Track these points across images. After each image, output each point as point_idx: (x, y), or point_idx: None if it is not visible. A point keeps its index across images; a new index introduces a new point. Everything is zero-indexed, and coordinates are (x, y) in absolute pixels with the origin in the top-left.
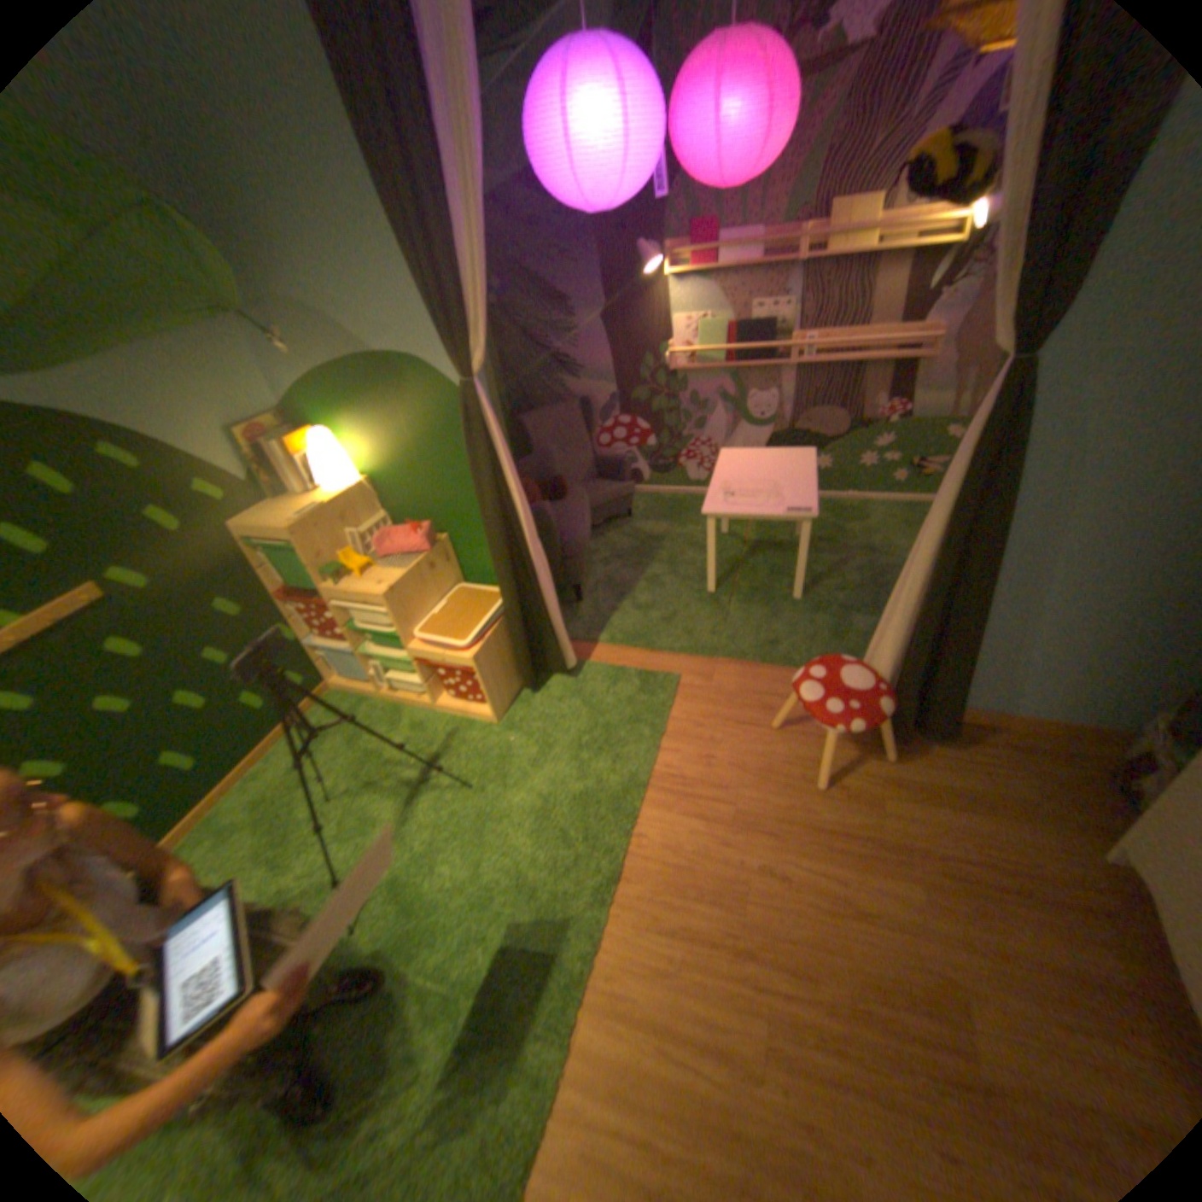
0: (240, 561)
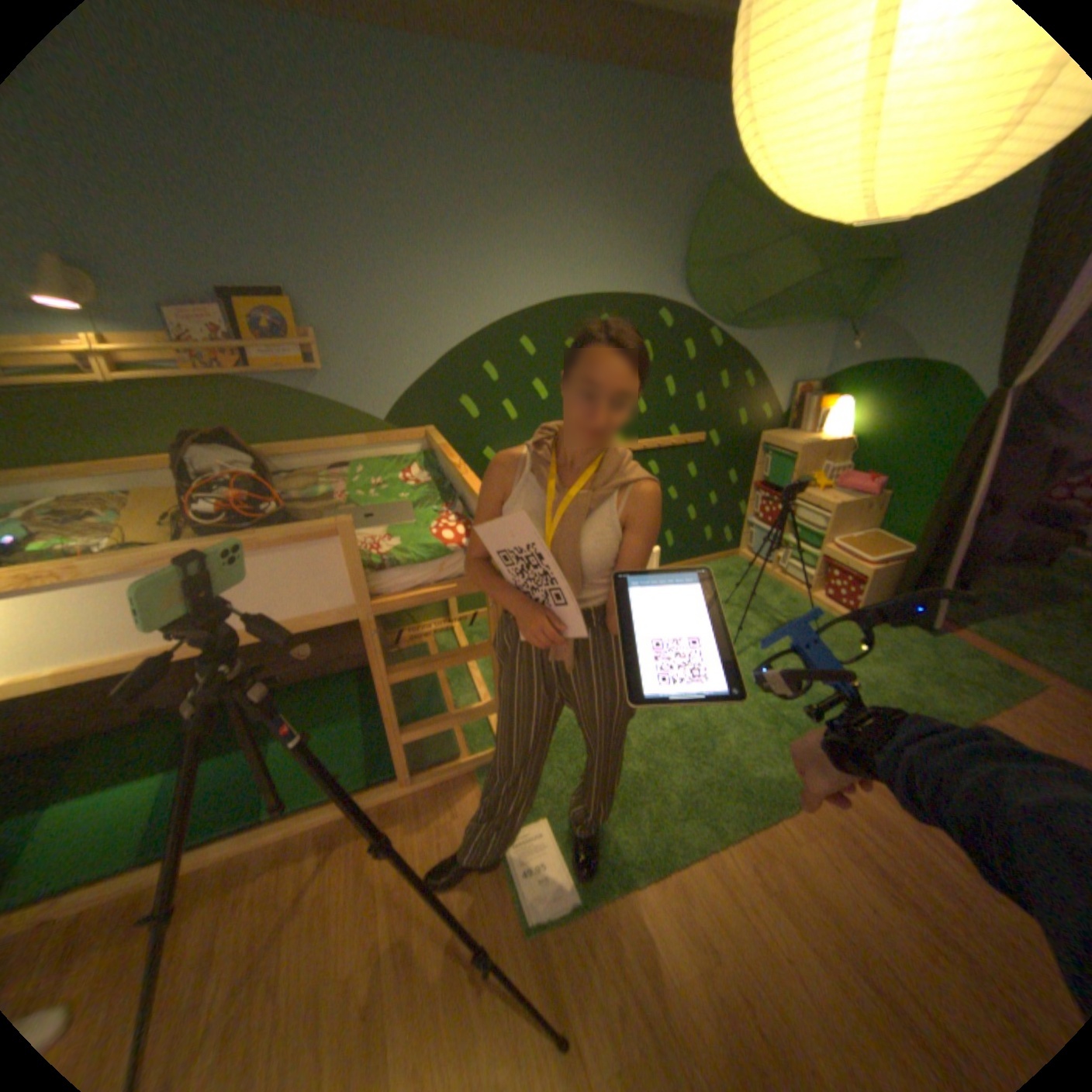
0: (751, 457)
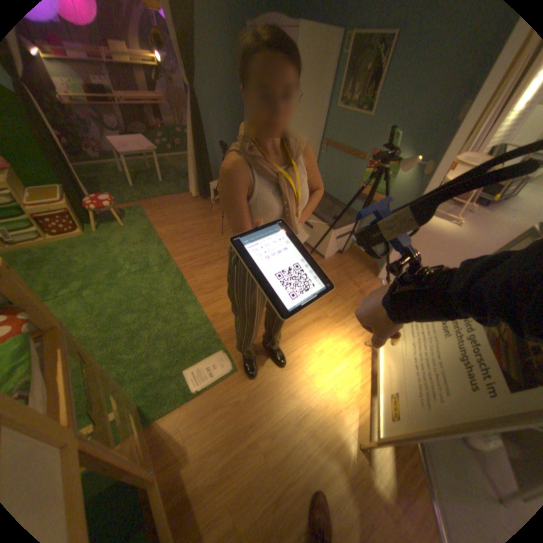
0: None
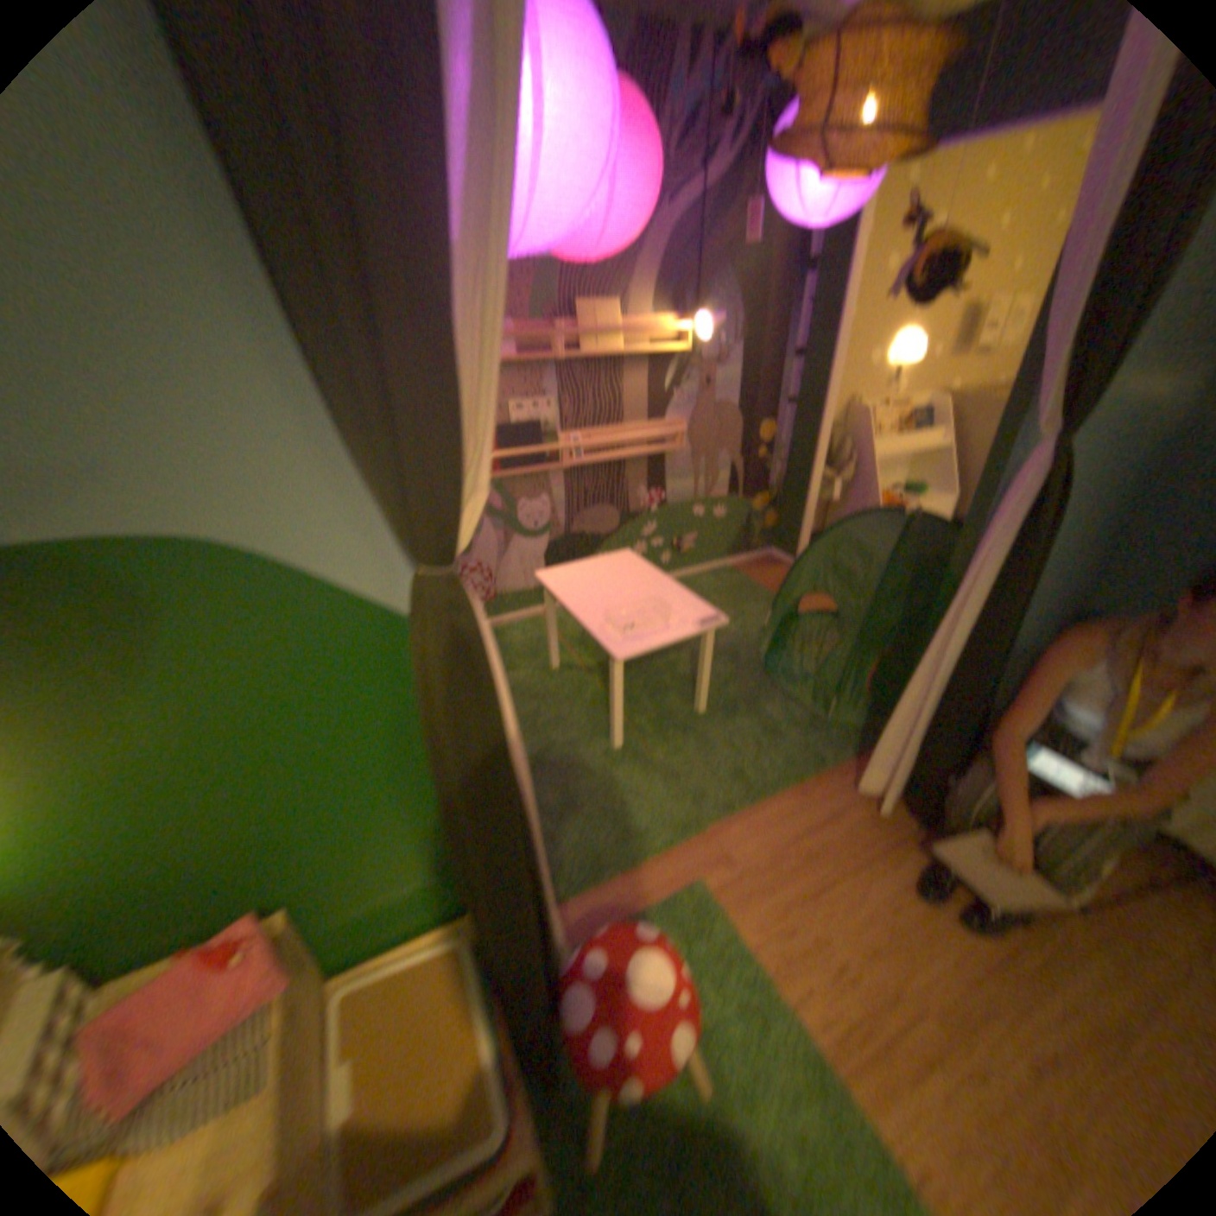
0: None
